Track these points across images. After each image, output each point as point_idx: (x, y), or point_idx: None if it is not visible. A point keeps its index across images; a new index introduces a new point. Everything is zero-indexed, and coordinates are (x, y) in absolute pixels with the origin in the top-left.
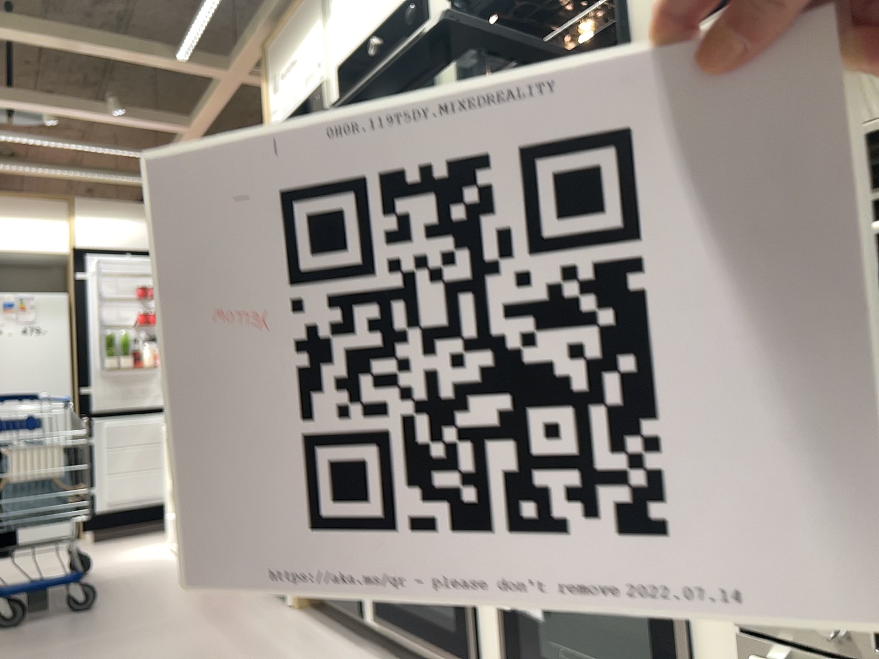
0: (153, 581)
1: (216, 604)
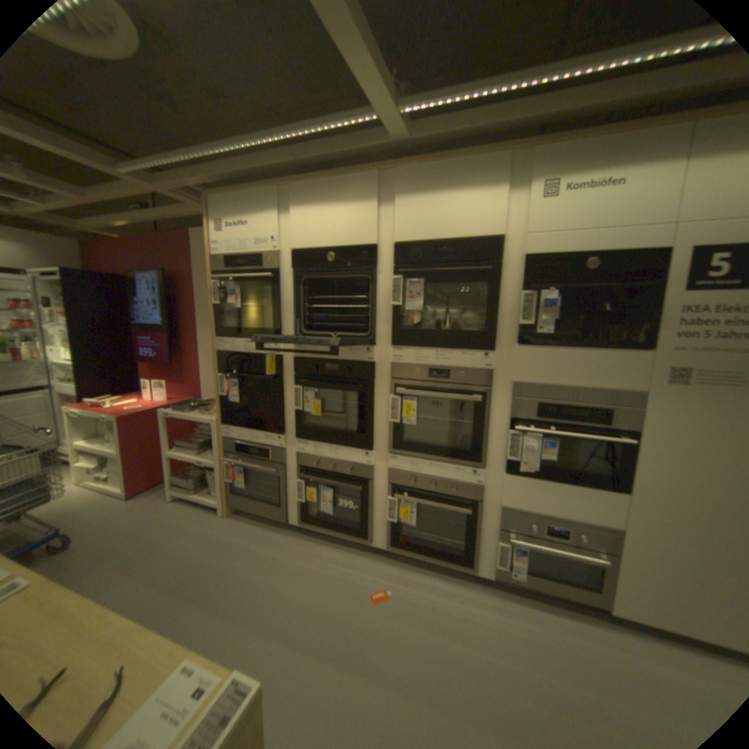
0: (94, 517)
1: (167, 526)
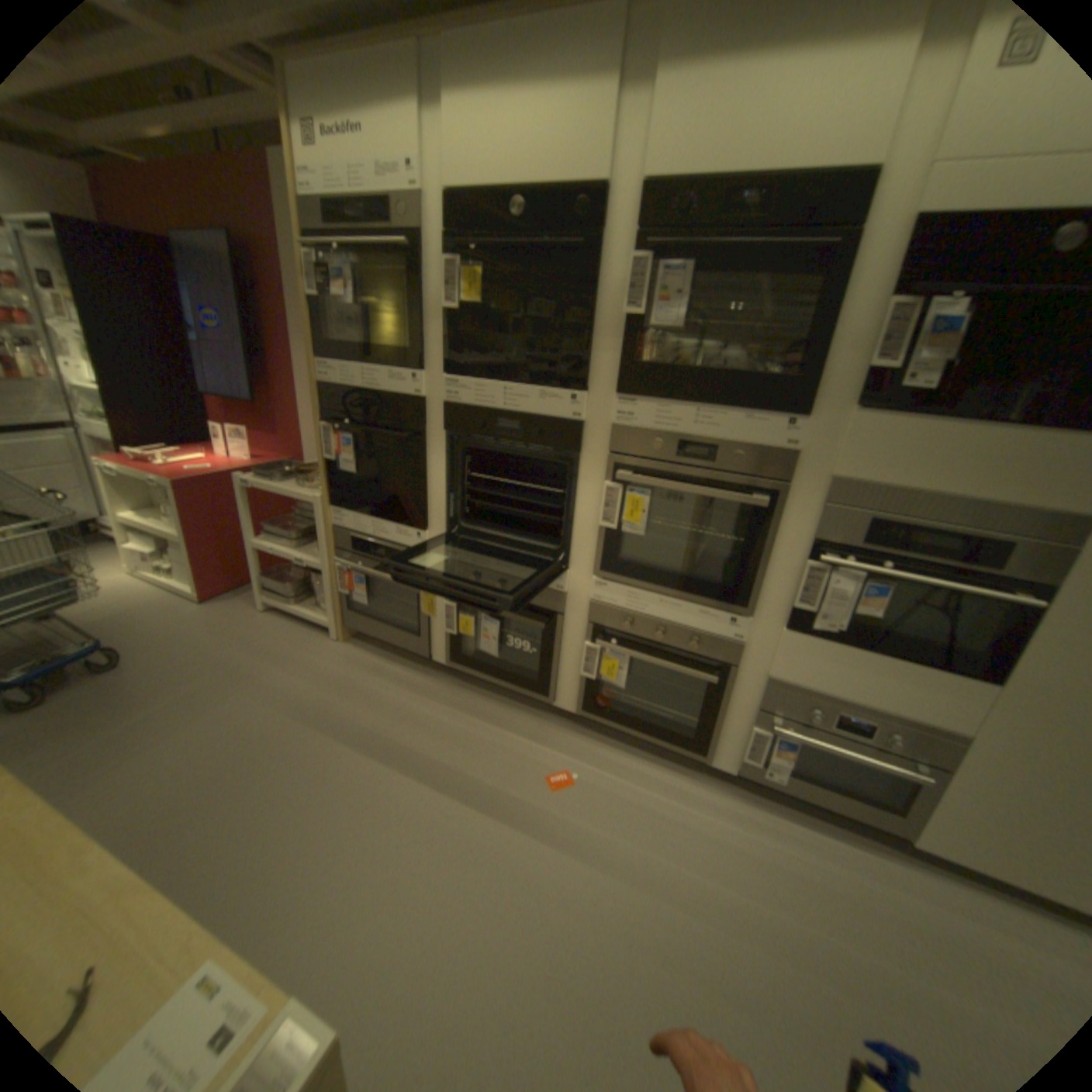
0: (156, 624)
1: (259, 647)
